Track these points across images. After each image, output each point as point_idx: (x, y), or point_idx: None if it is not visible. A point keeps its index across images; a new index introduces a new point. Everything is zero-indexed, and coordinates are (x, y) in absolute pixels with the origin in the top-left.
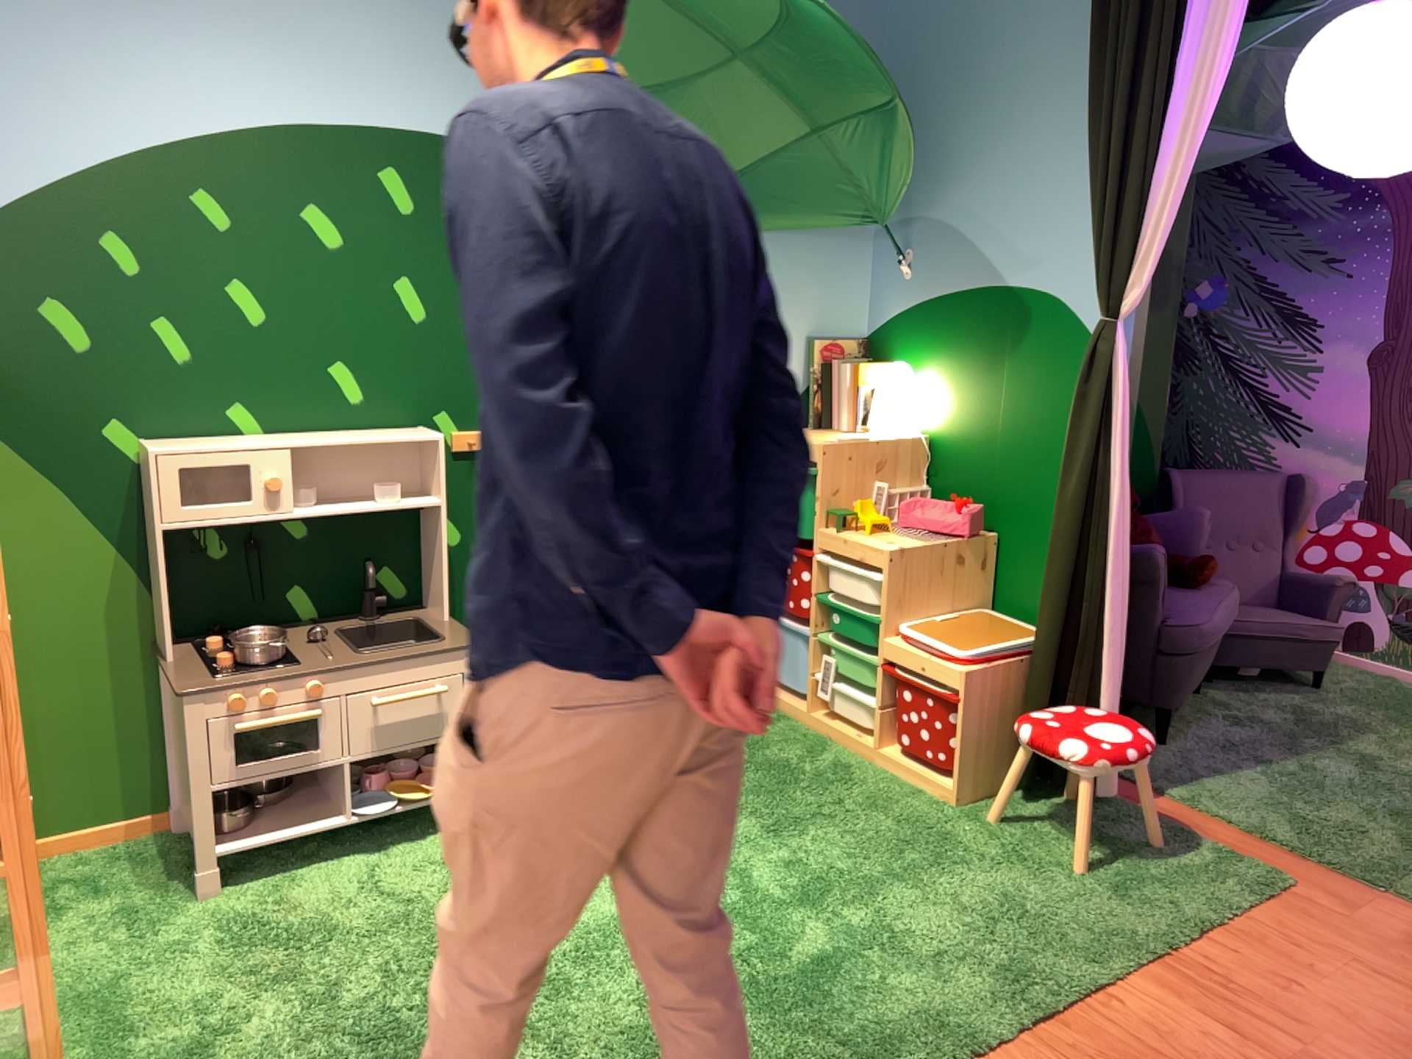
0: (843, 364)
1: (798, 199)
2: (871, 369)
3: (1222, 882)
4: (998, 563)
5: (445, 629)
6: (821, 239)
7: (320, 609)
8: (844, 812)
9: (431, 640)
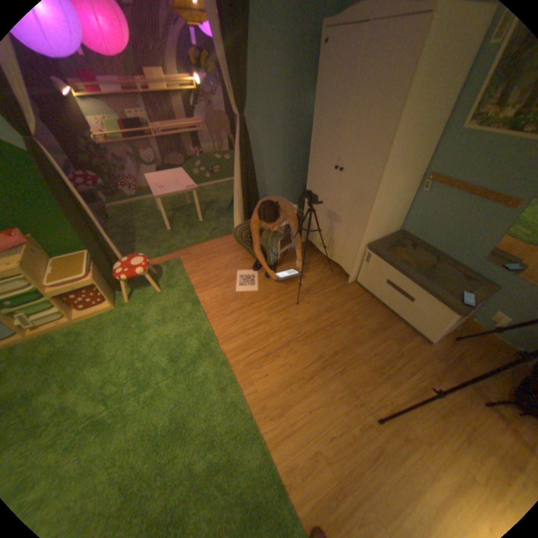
0: None
1: None
2: None
3: (174, 269)
4: (38, 243)
5: None
6: None
7: None
8: (96, 340)
9: None
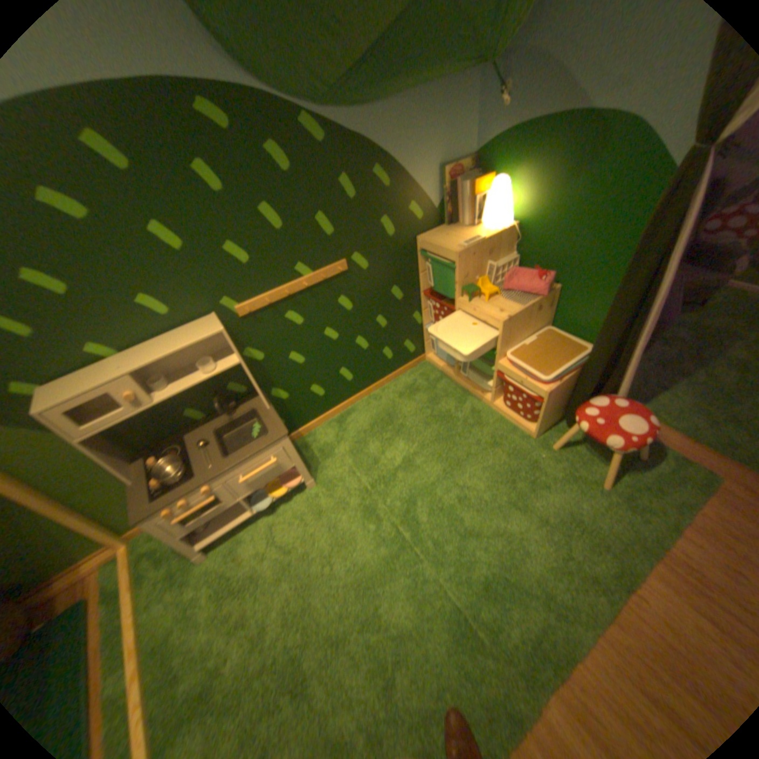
0: (463, 181)
1: (427, 56)
2: (481, 183)
3: (683, 487)
4: (558, 301)
5: (269, 418)
6: (443, 85)
7: (206, 412)
8: (480, 450)
9: (263, 424)
